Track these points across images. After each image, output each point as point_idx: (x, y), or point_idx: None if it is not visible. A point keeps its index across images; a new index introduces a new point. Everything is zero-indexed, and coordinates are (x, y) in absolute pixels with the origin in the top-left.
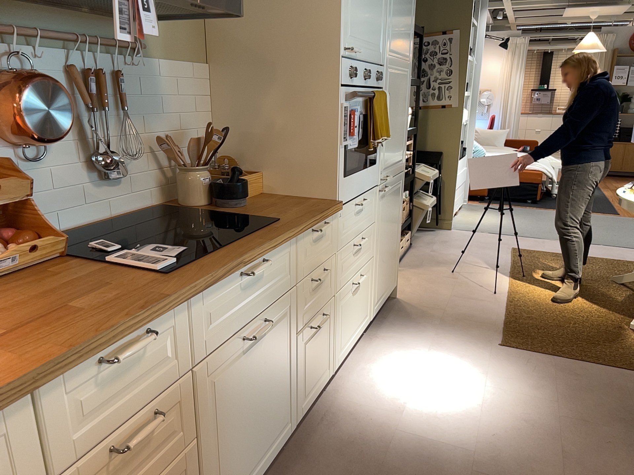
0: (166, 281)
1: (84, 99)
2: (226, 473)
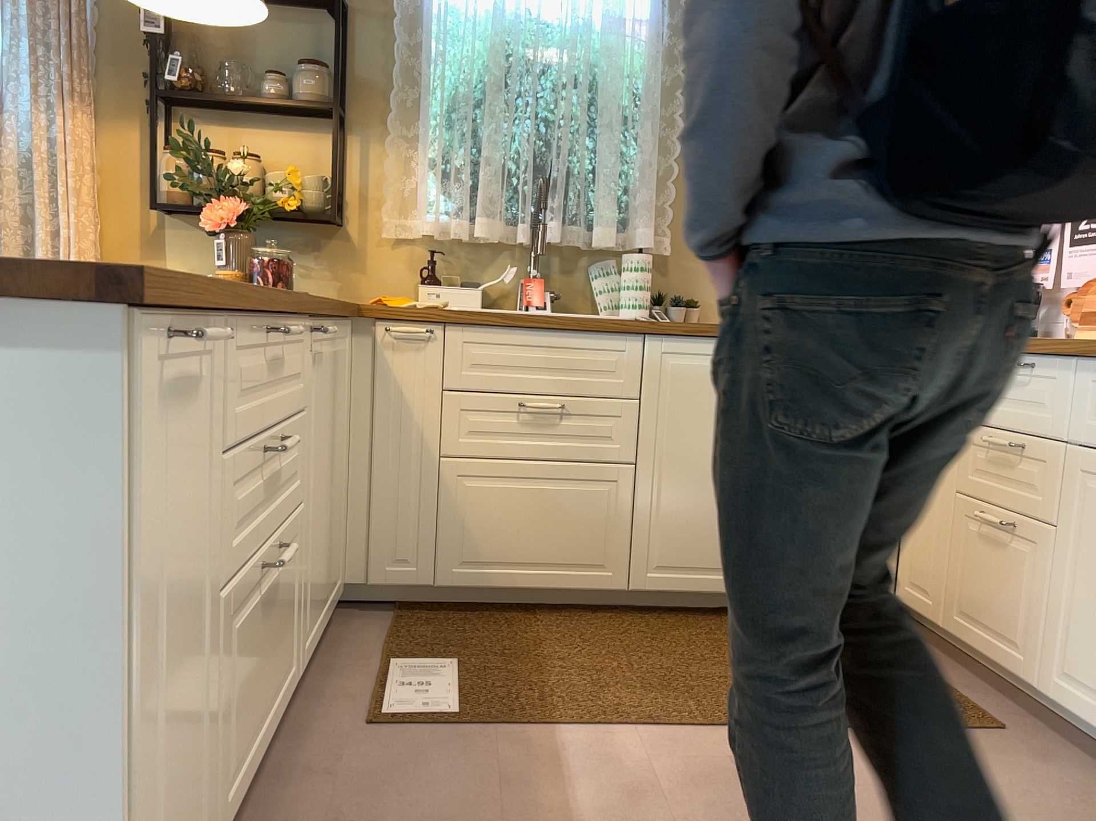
0: (1088, 341)
1: None
2: (1083, 641)
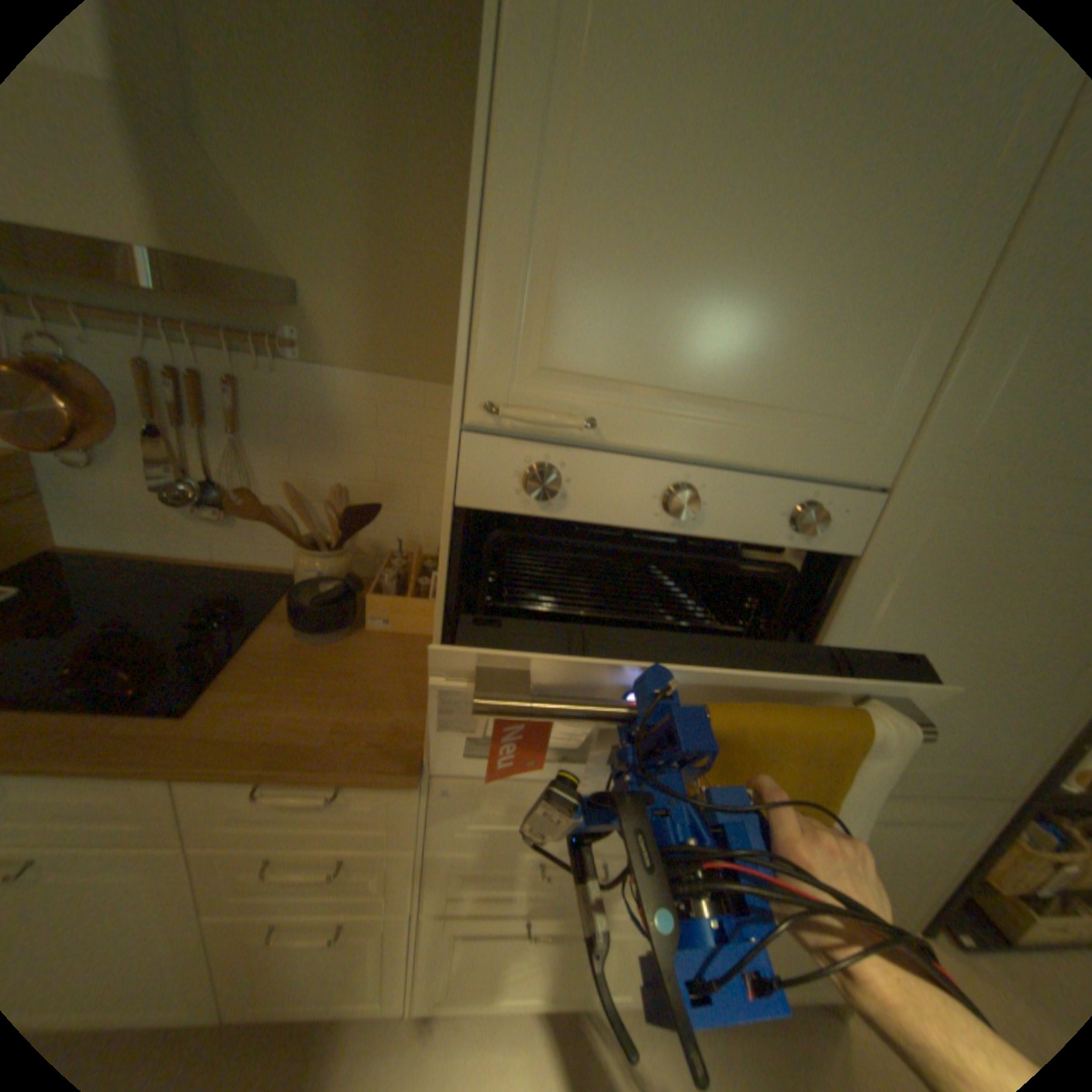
0: None
1: (140, 404)
2: None
